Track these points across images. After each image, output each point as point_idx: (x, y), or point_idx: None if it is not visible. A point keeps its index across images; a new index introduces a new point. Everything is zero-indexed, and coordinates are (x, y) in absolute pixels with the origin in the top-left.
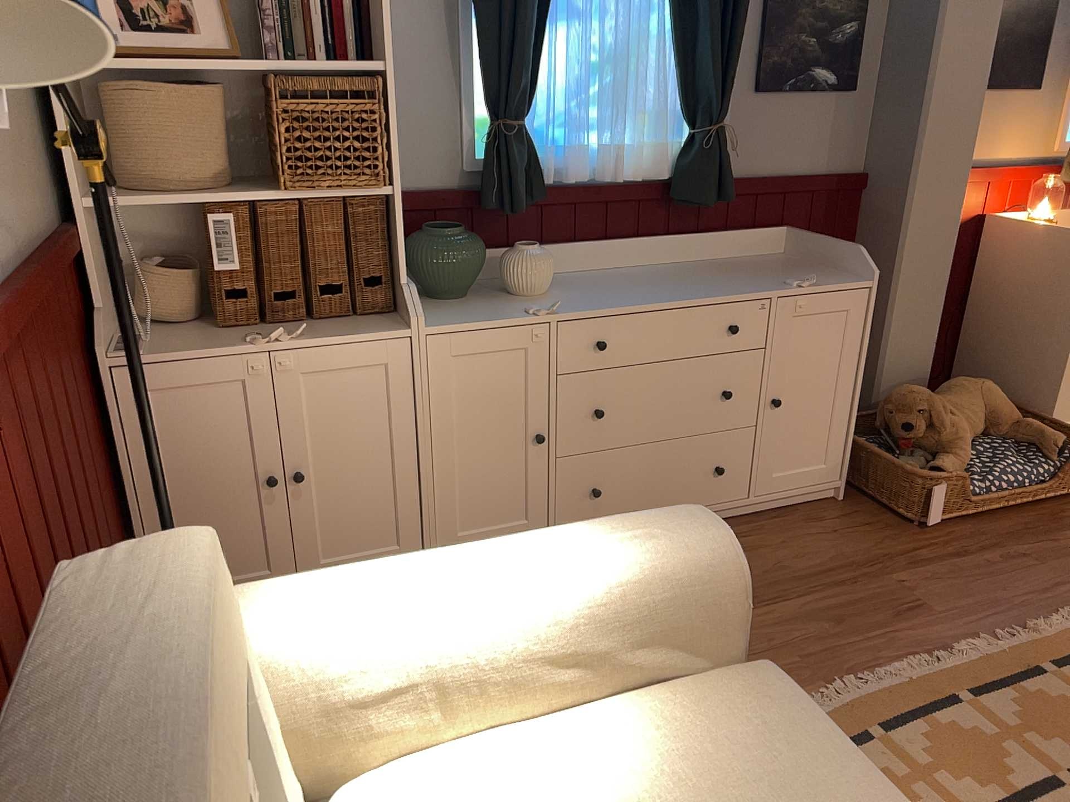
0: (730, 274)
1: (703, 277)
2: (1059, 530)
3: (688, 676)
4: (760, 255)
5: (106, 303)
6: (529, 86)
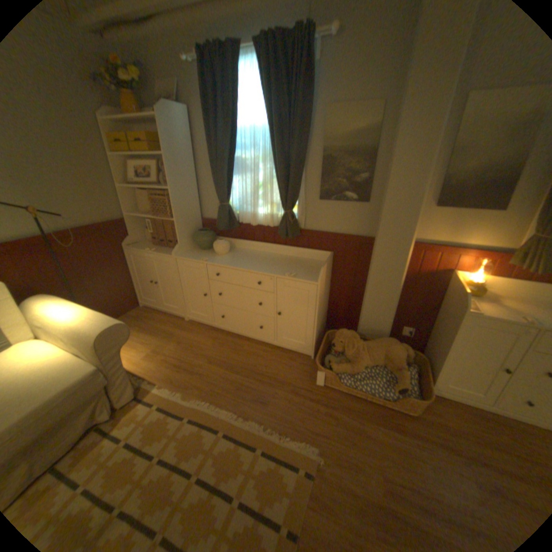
0: (285, 264)
1: (274, 263)
2: (373, 423)
3: (83, 359)
4: (318, 260)
5: (133, 234)
6: (225, 193)
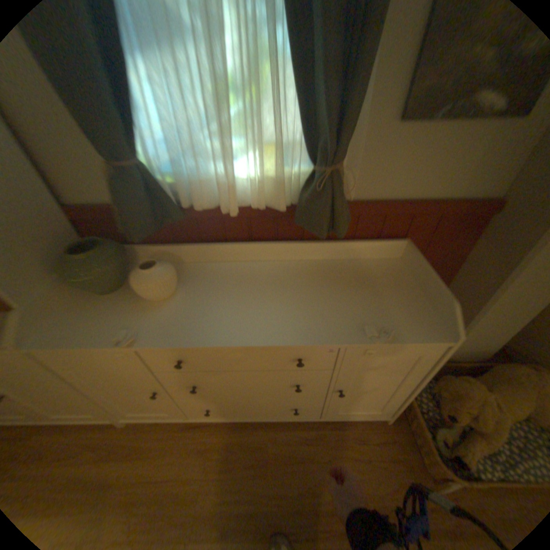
0: (331, 290)
1: (305, 292)
2: None
3: None
4: (378, 259)
5: None
6: (121, 125)
